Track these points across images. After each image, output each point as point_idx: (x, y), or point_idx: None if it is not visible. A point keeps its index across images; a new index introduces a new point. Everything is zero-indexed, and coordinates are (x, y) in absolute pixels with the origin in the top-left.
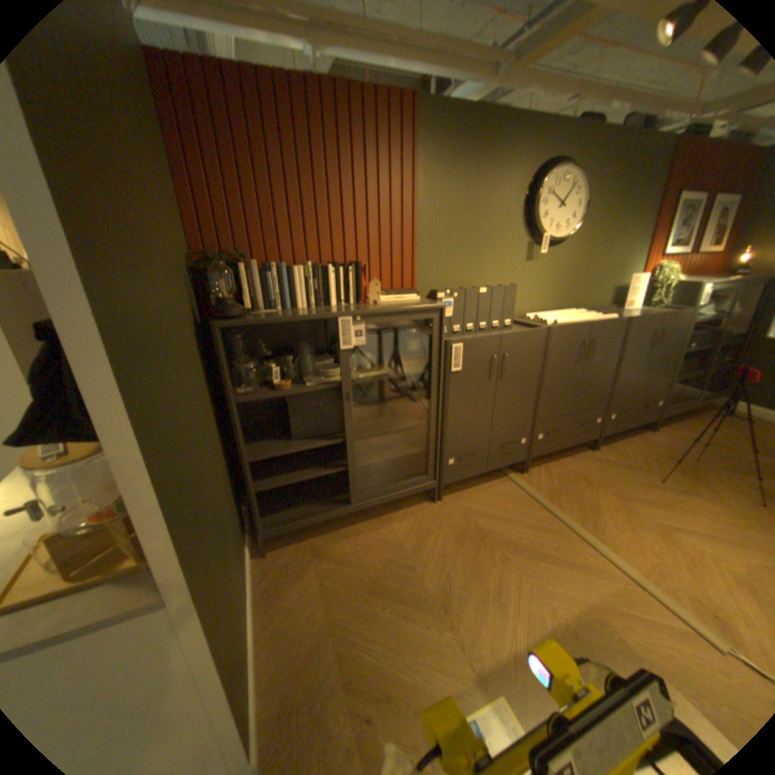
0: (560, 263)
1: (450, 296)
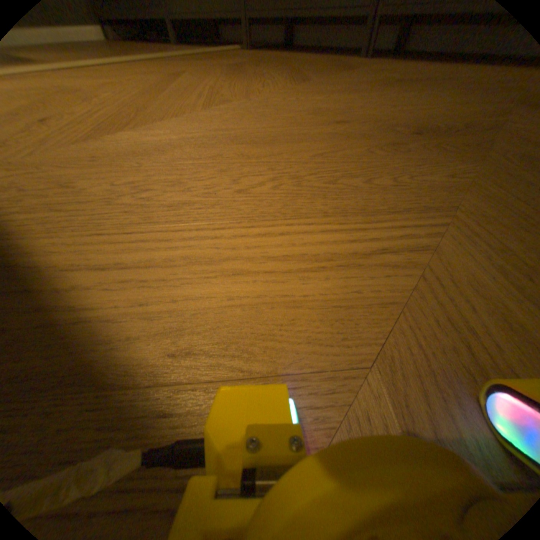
0: None
1: None
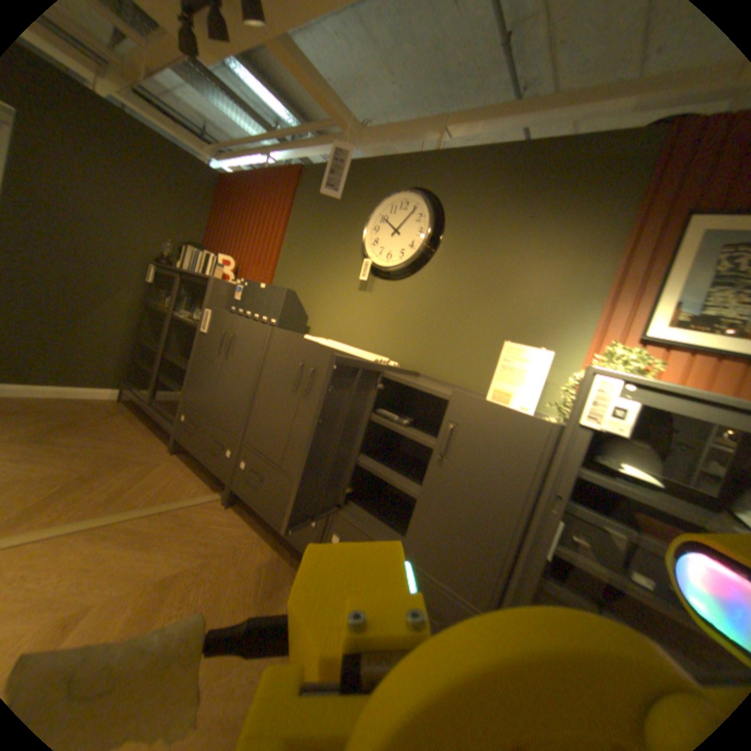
0: (400, 300)
1: (244, 283)
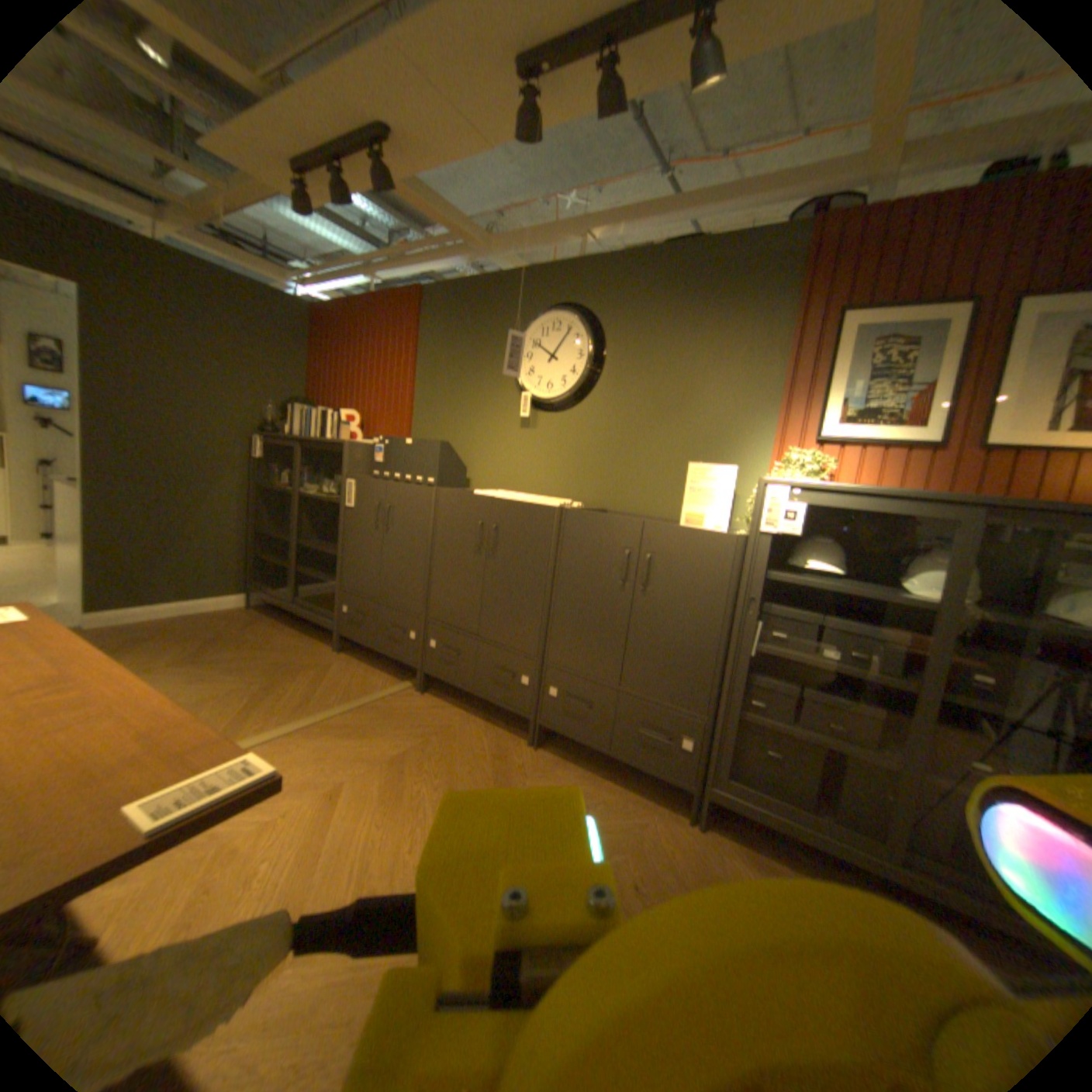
0: (571, 433)
1: (384, 440)
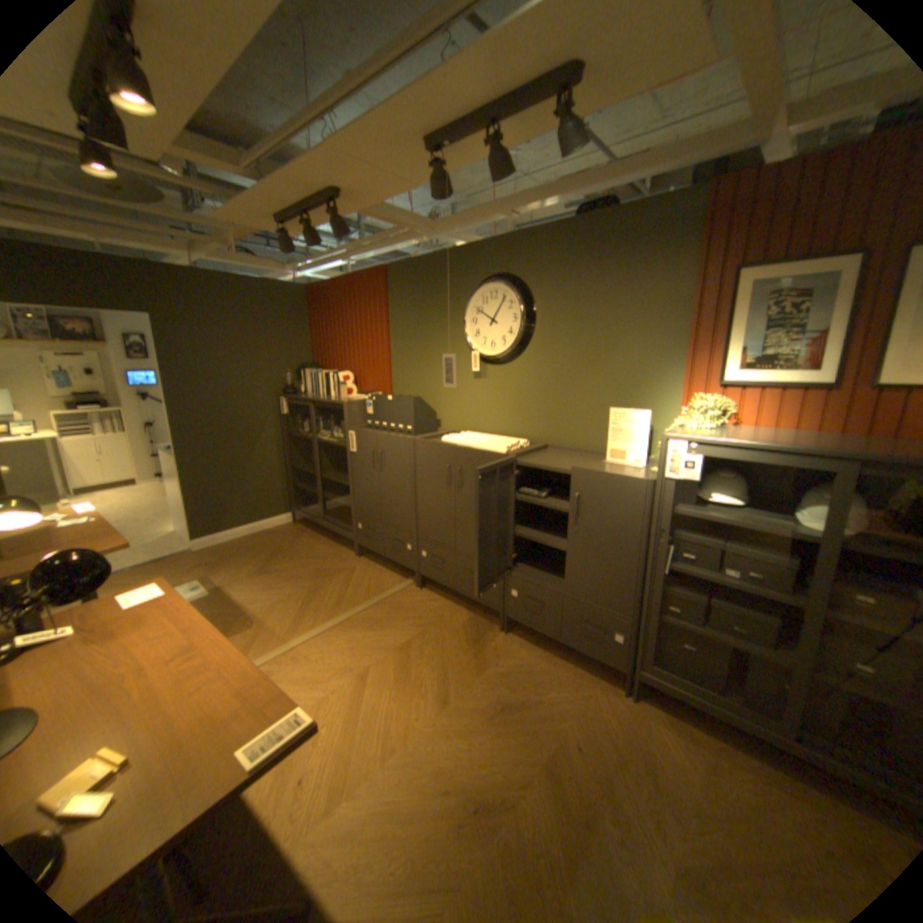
0: (514, 383)
1: (372, 398)
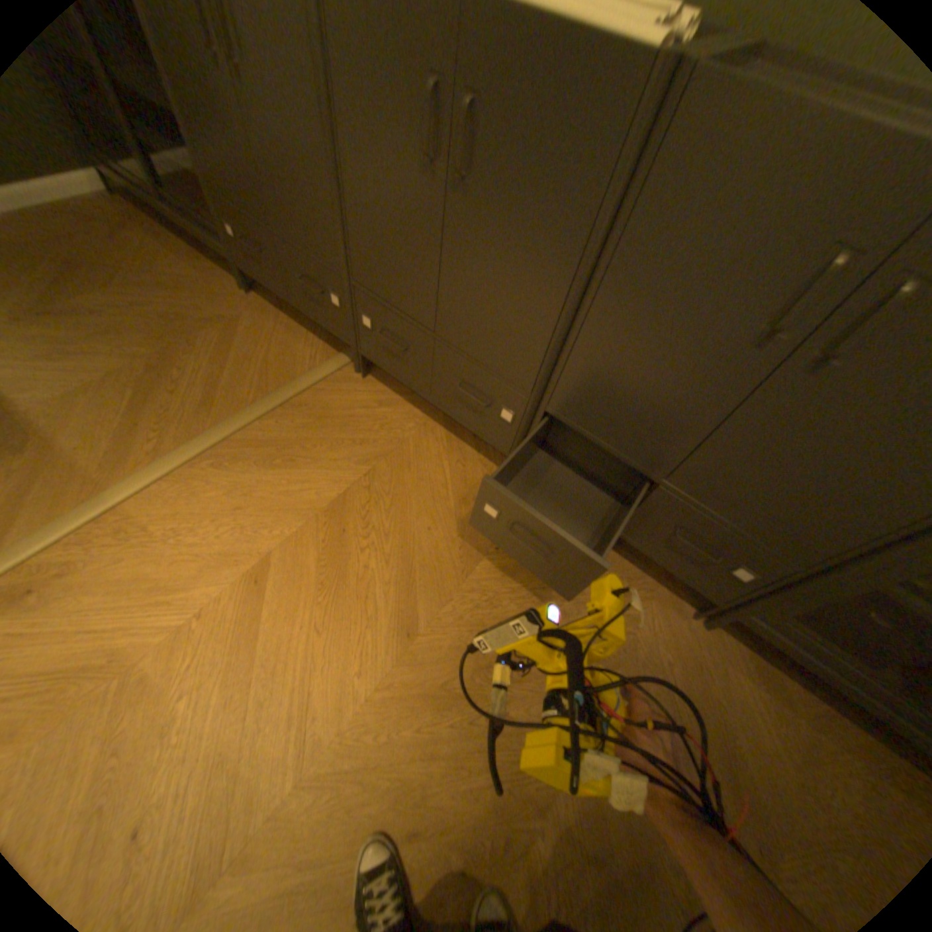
0: None
1: None
